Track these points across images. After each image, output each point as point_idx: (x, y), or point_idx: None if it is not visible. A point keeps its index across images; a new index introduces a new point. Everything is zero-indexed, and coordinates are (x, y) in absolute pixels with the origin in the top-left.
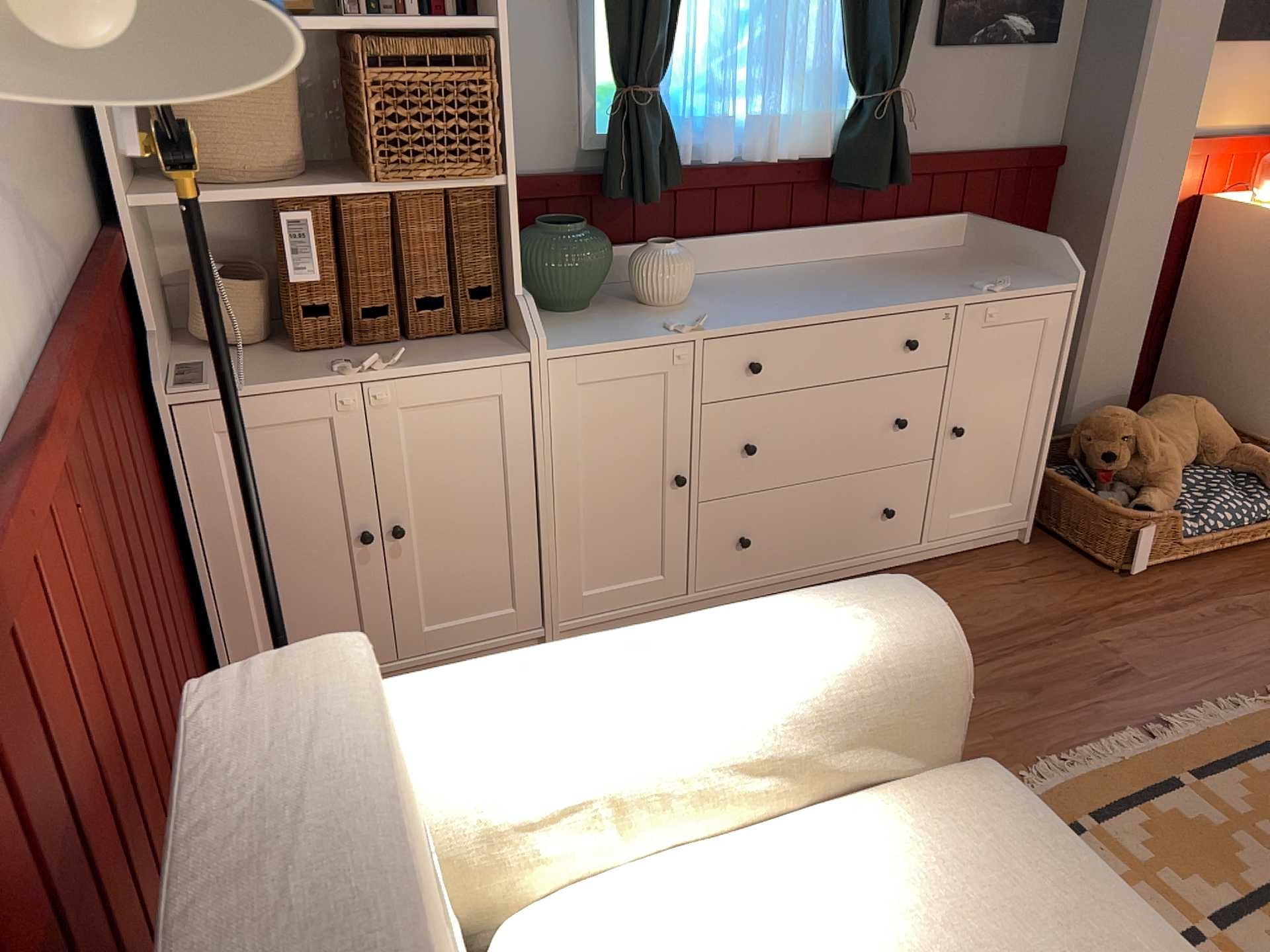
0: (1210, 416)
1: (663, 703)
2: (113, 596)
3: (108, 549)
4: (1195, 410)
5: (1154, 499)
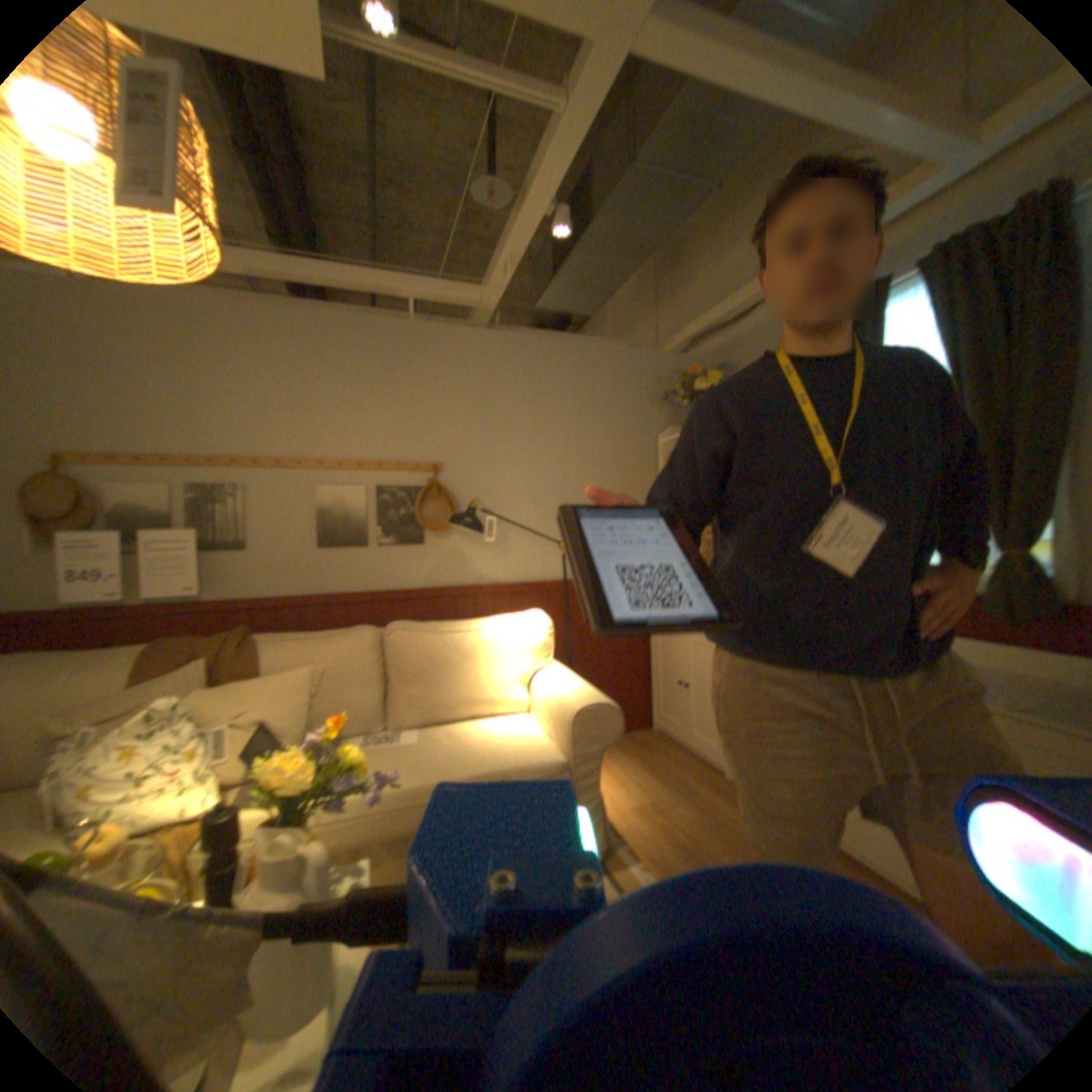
0: None
1: (546, 679)
2: (567, 632)
3: (572, 623)
4: None
5: None
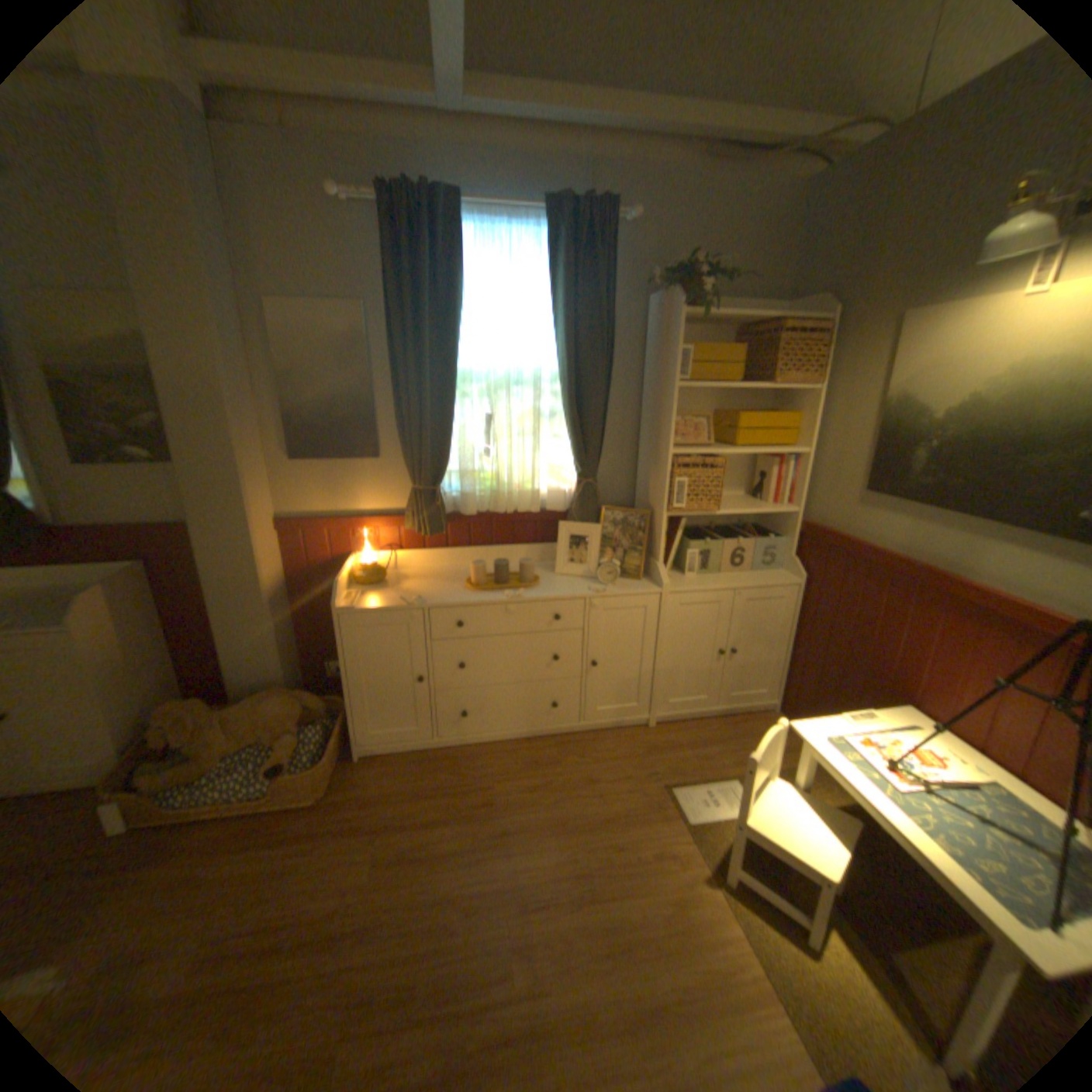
0: (268, 713)
1: None
2: None
3: None
4: (260, 706)
5: (167, 776)
